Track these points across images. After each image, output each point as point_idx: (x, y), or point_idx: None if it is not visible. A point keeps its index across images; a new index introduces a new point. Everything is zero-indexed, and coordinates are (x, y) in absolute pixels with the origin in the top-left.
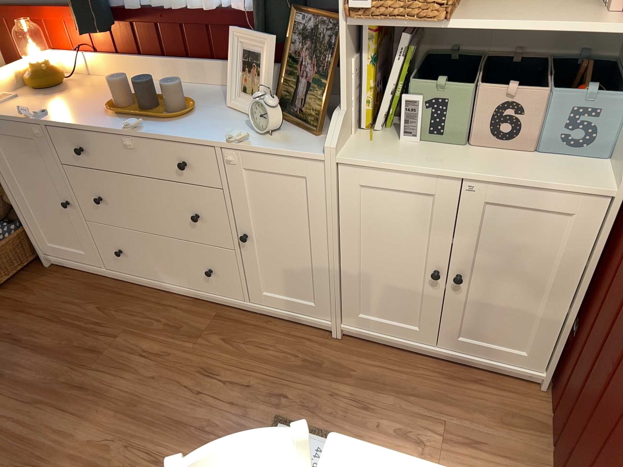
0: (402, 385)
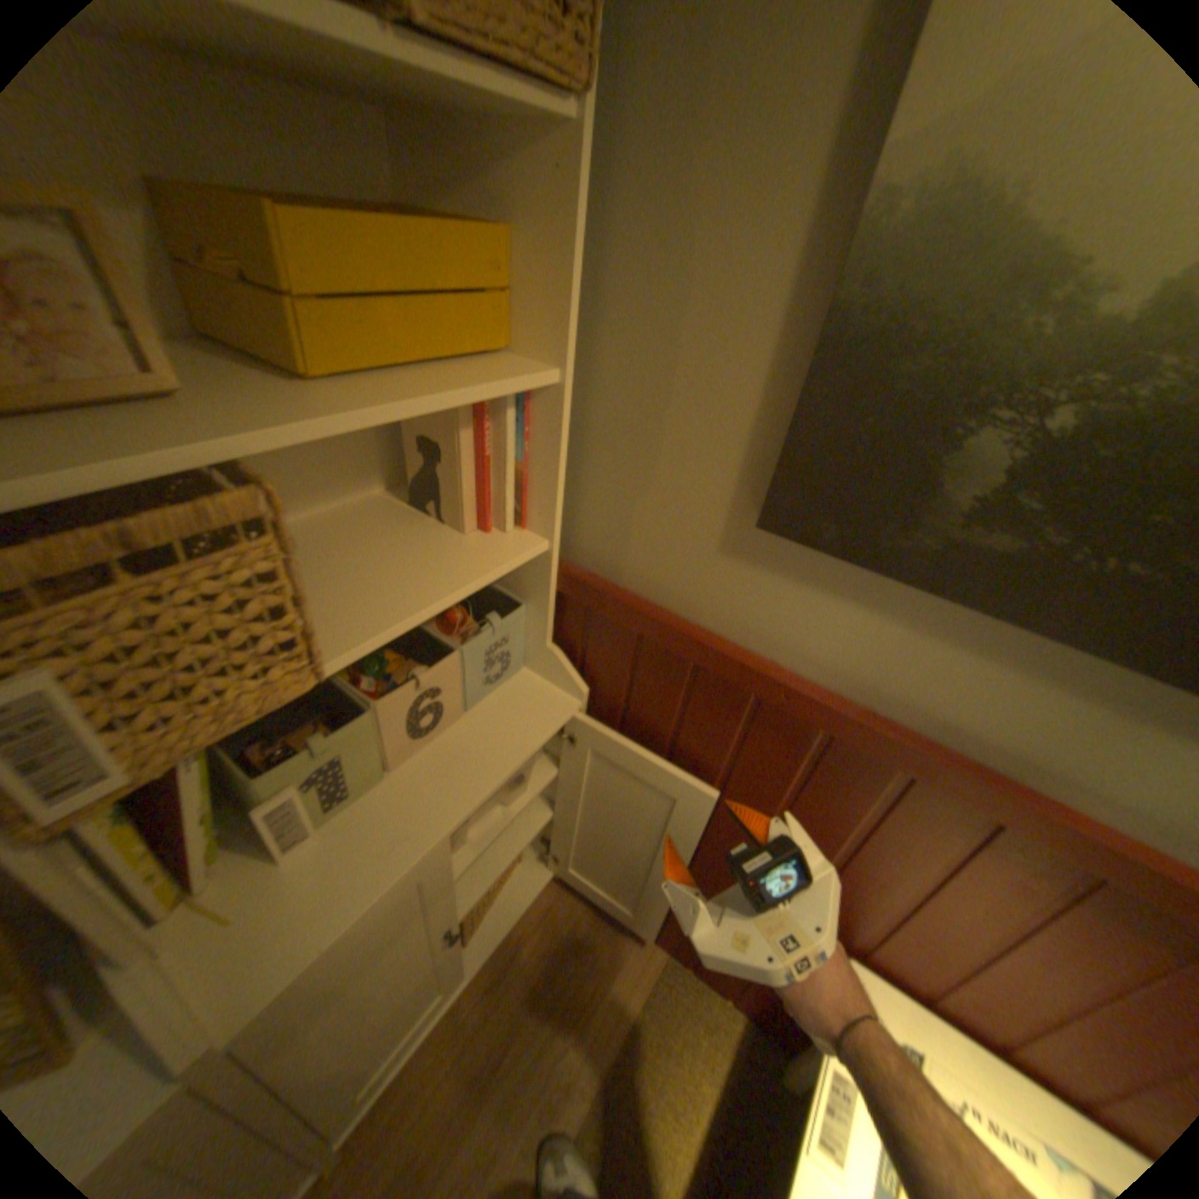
0: (484, 1072)
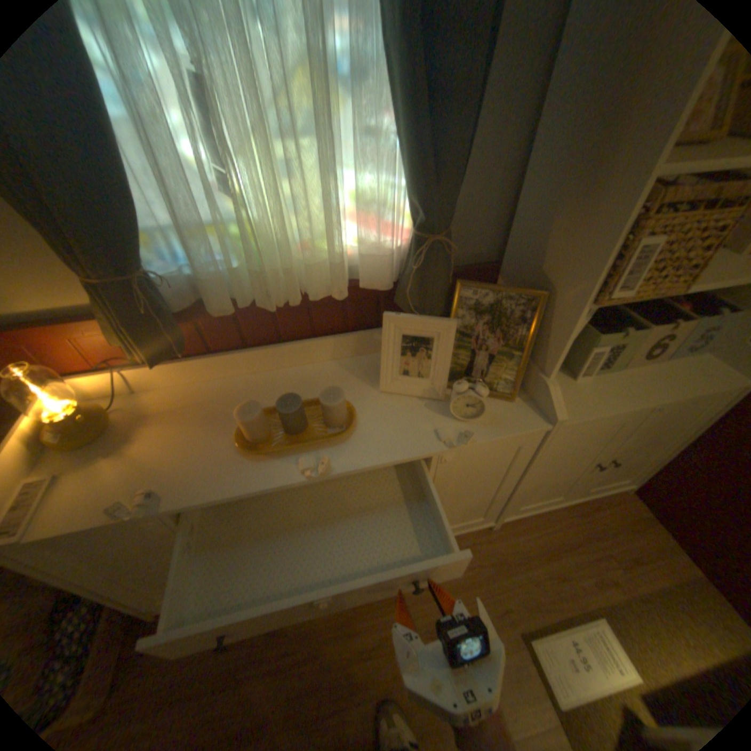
0: (568, 546)
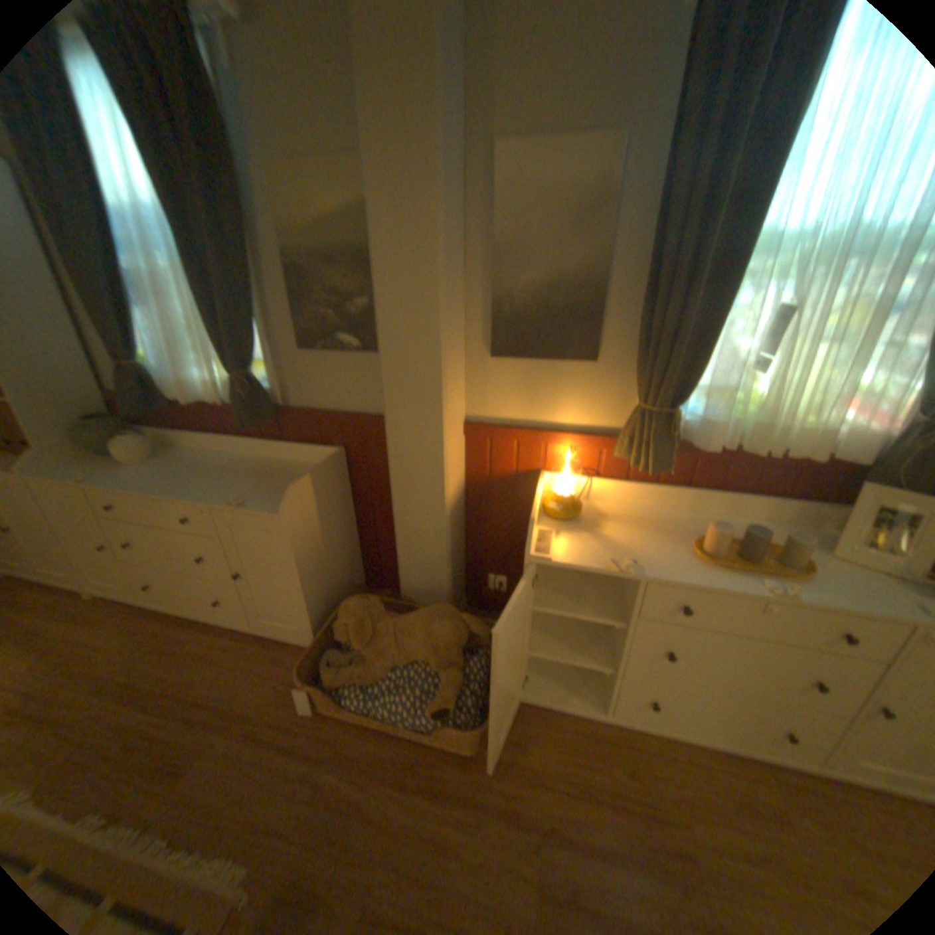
0: None
